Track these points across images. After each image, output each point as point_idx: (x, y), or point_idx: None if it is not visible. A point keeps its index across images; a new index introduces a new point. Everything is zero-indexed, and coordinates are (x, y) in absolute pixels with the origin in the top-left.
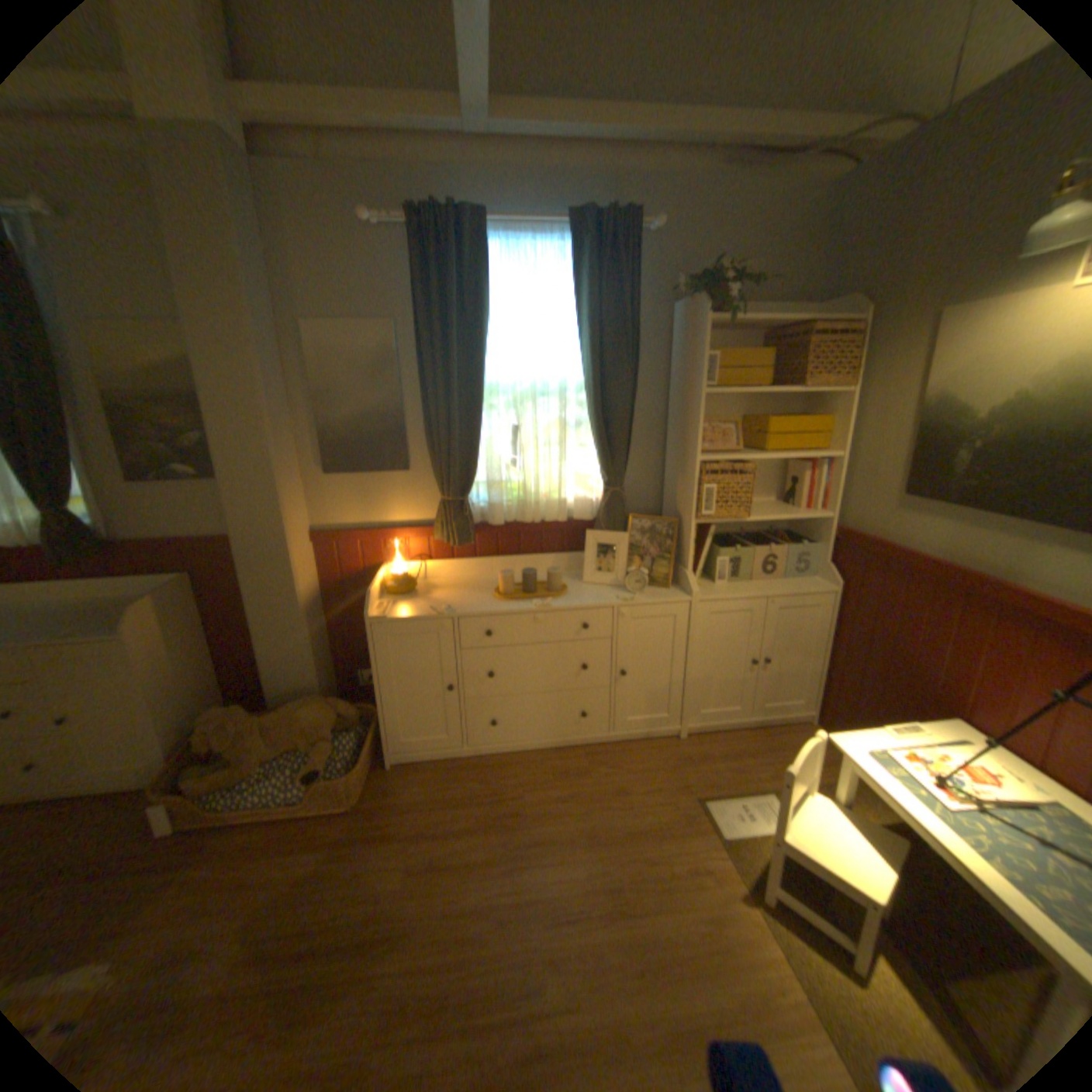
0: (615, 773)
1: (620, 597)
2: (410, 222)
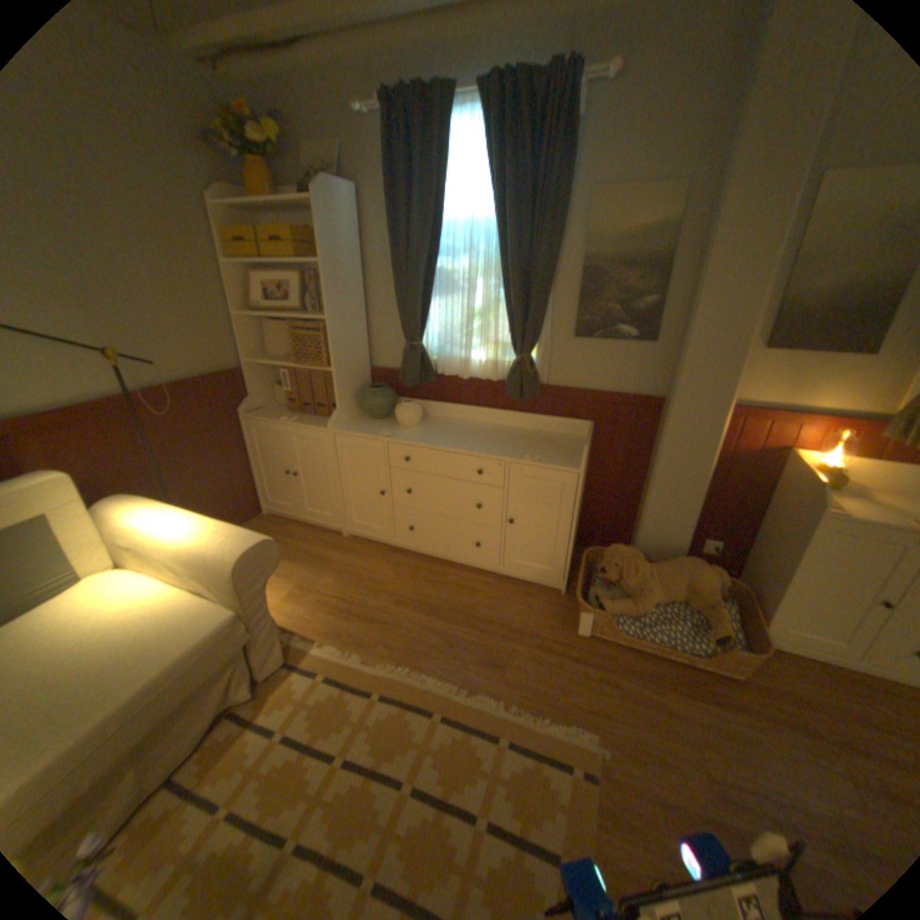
0: None
1: None
2: None
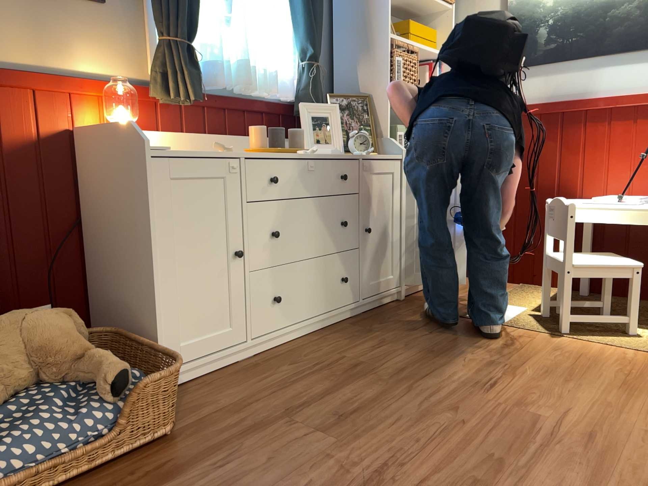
0: (388, 324)
1: (359, 151)
2: None
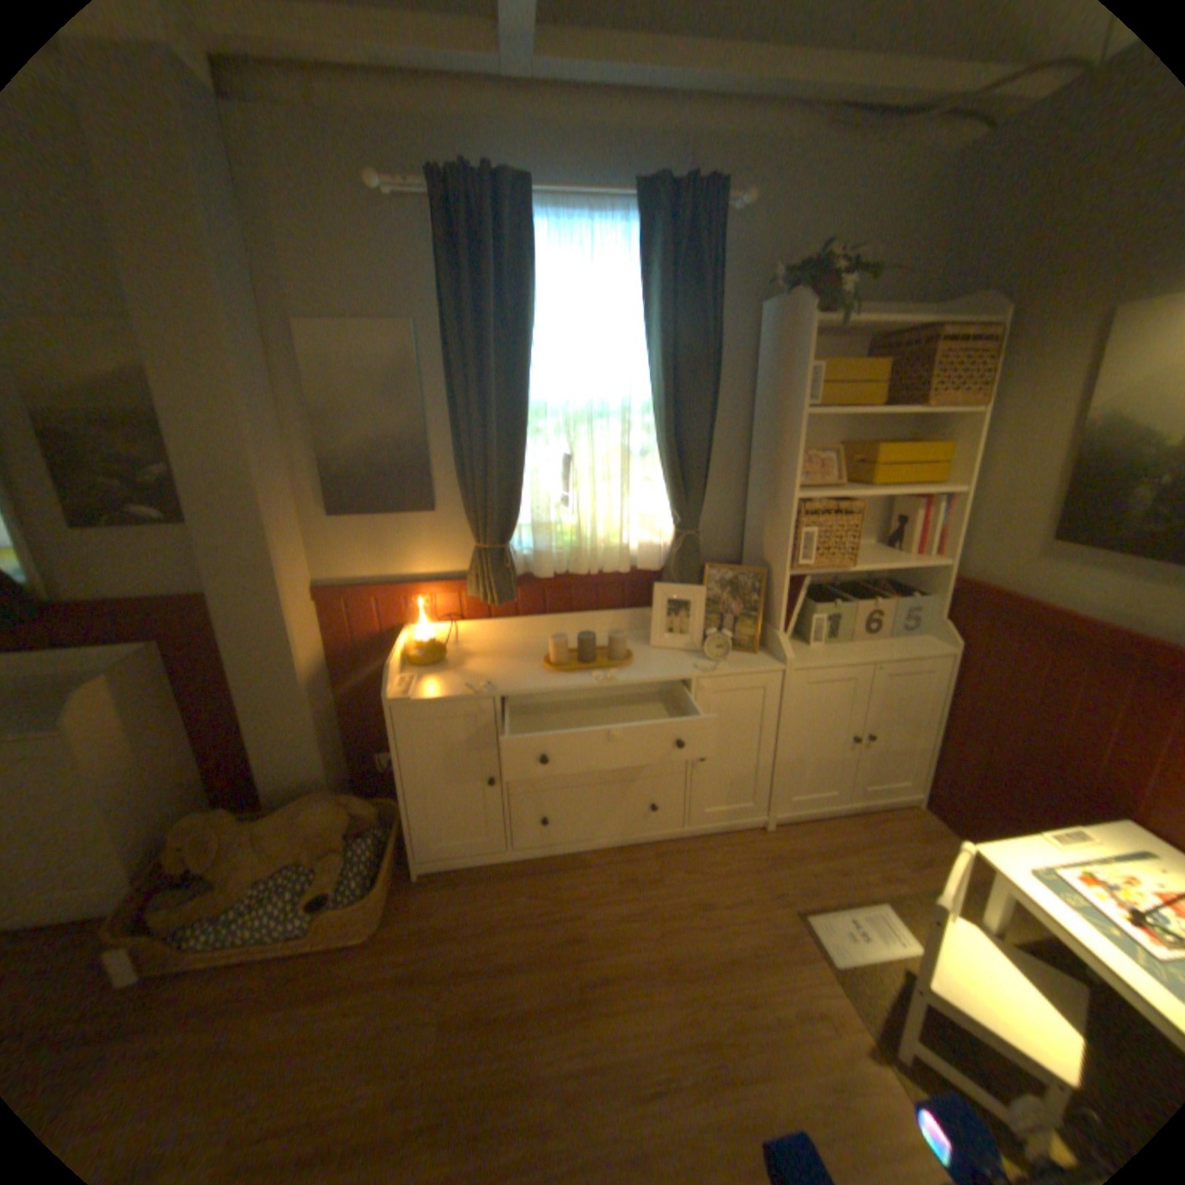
0: (693, 879)
1: (699, 666)
2: (434, 192)
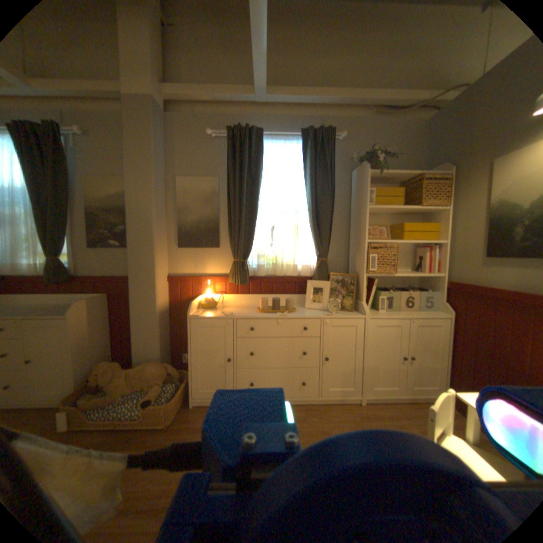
0: (322, 421)
1: (325, 313)
2: (230, 135)
